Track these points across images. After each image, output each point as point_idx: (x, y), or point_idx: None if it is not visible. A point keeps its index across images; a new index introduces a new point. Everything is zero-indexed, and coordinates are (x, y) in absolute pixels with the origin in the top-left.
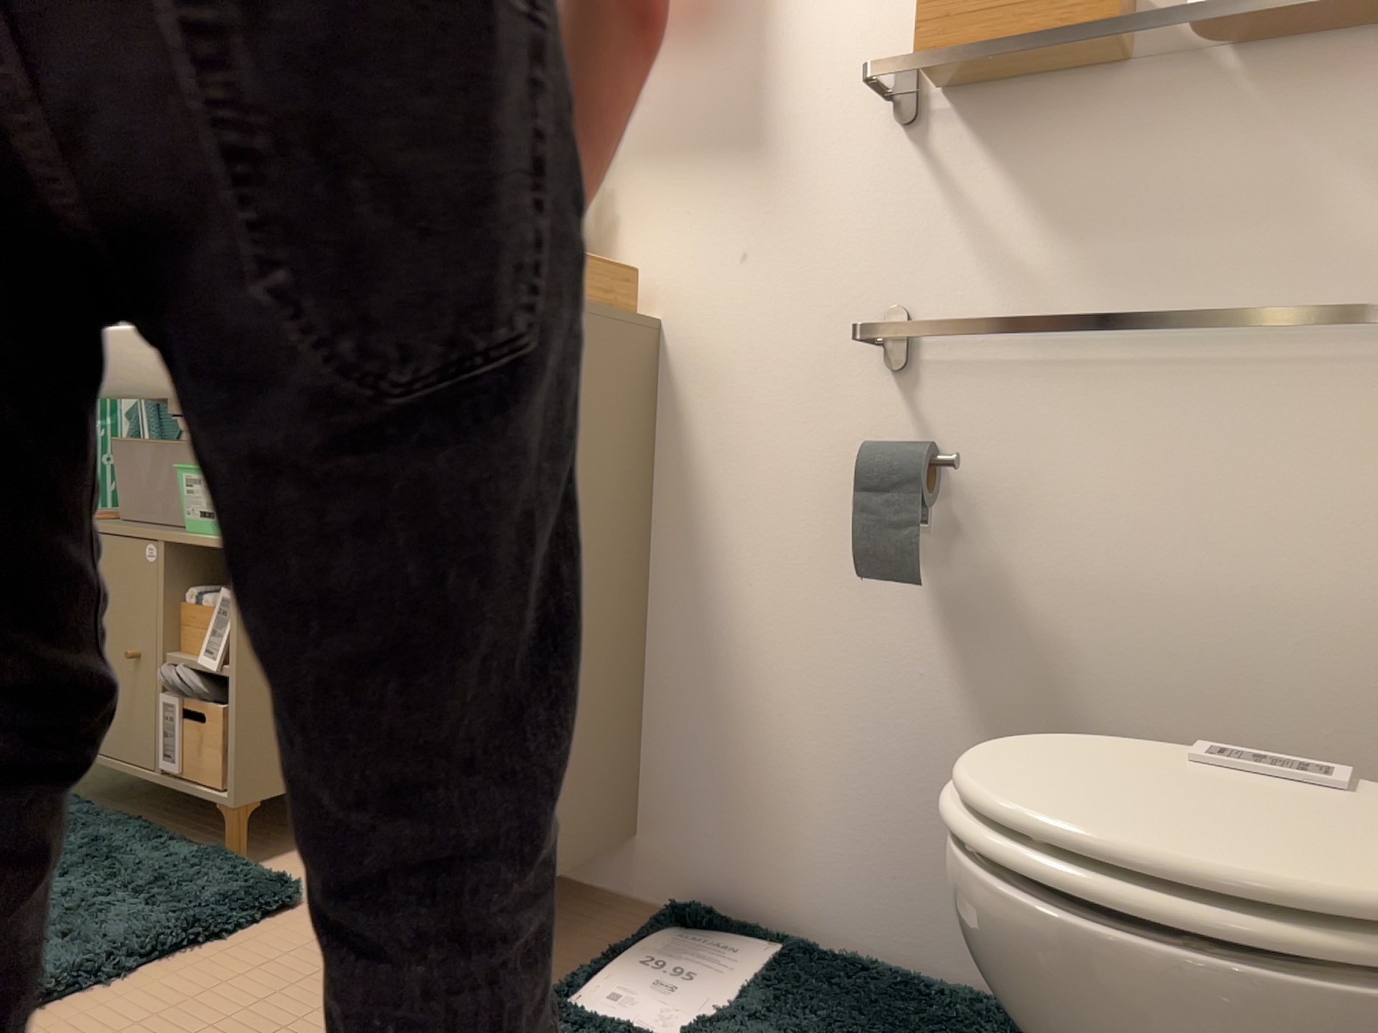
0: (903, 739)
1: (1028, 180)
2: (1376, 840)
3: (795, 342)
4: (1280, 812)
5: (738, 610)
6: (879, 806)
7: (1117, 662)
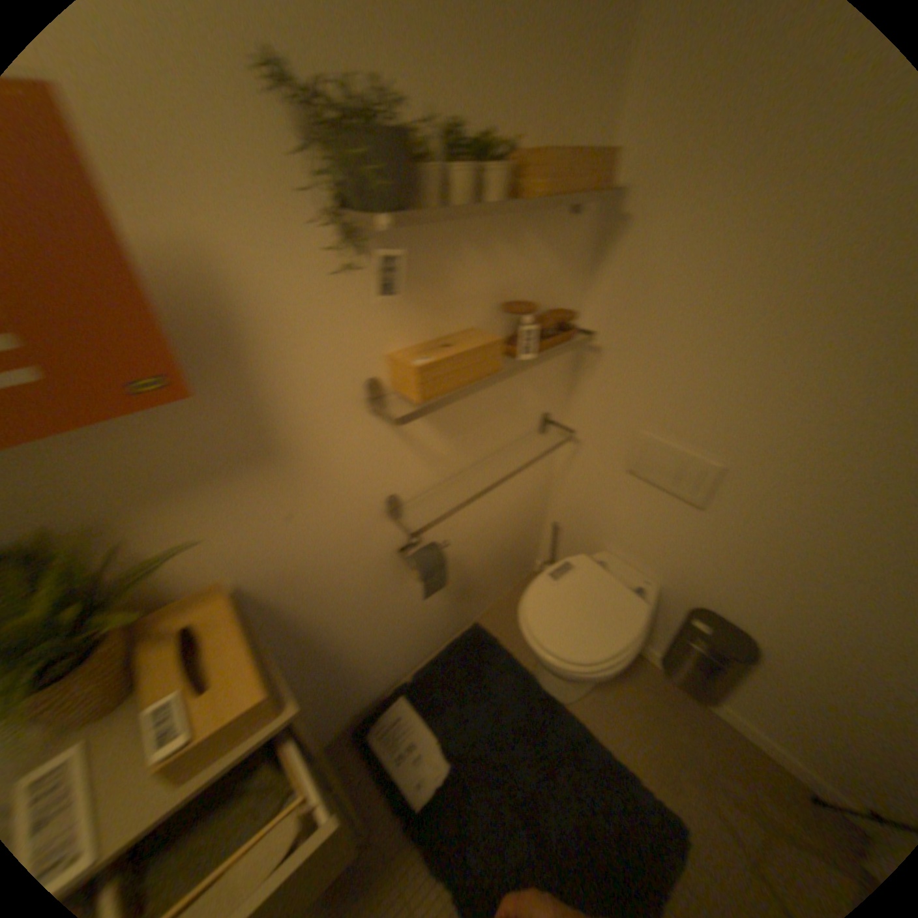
0: (418, 615)
1: (439, 419)
2: (610, 588)
3: (341, 535)
4: (592, 594)
5: (342, 641)
6: (413, 636)
7: (474, 548)
